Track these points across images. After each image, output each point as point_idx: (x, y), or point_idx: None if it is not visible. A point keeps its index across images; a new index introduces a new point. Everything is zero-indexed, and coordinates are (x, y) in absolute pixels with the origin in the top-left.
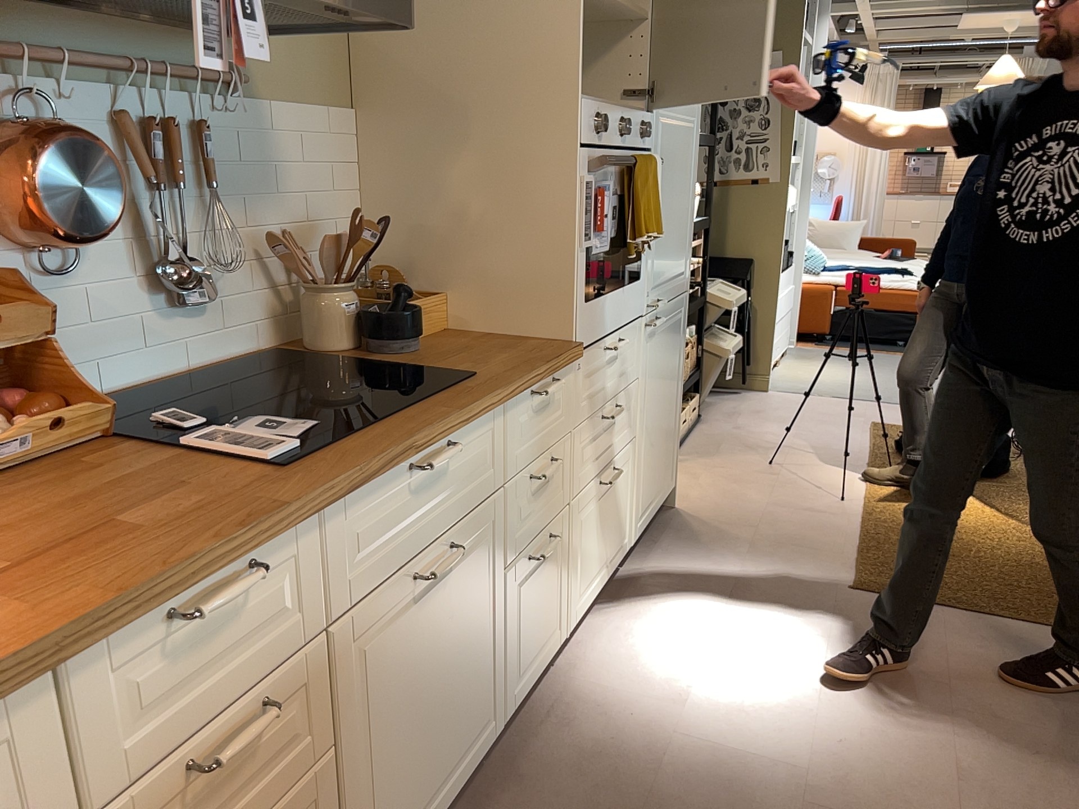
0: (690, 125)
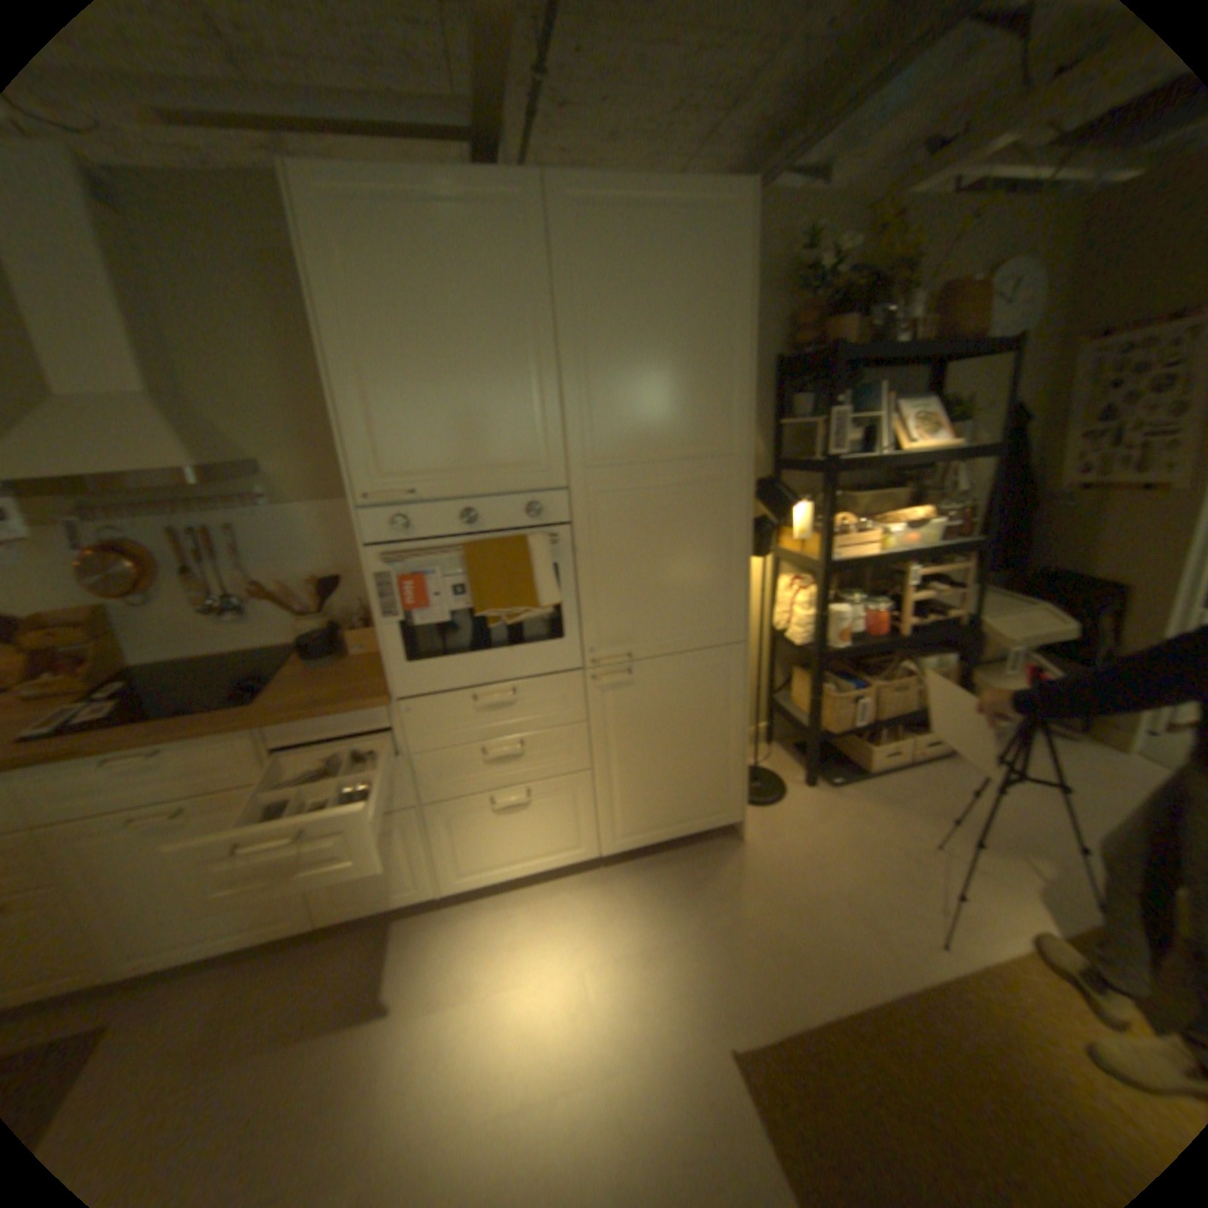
0: (710, 478)
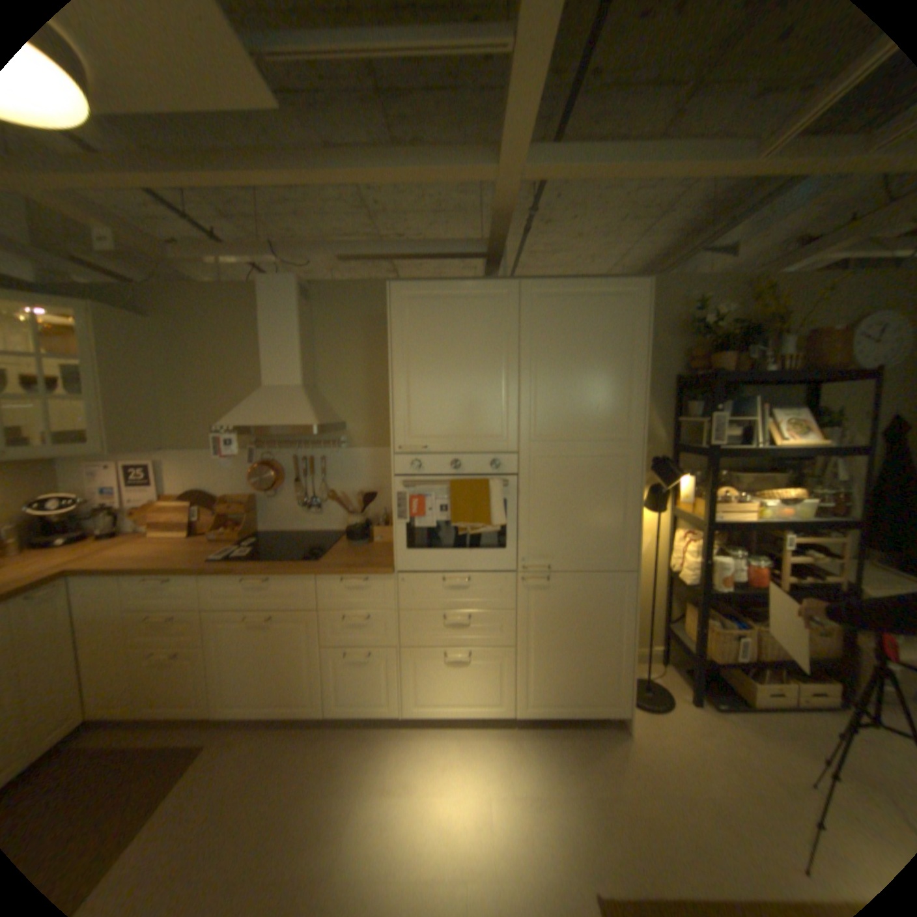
0: (613, 453)
